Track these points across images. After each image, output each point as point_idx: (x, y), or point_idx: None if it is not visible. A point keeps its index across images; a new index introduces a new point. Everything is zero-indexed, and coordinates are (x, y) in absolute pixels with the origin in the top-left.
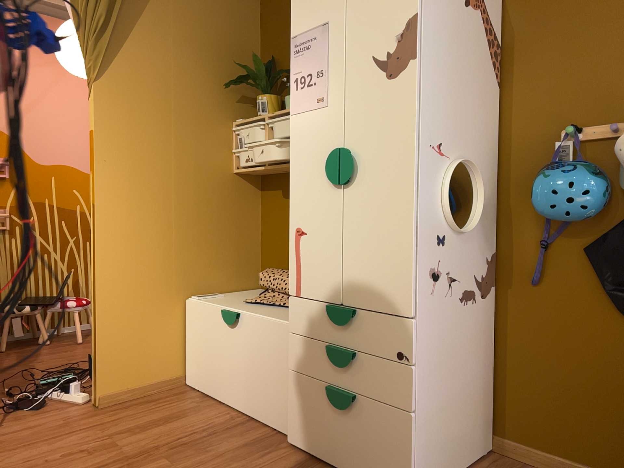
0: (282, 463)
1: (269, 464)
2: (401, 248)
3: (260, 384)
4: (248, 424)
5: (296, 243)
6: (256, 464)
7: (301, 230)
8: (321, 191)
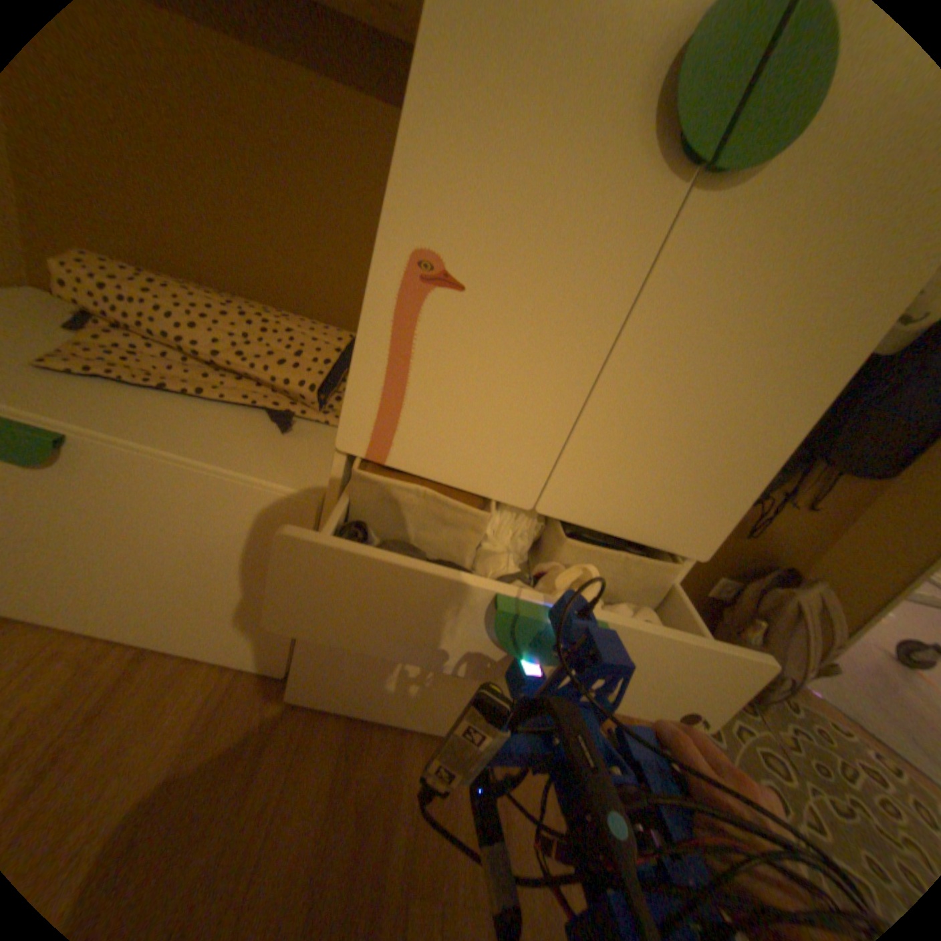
0: (309, 769)
1: (284, 789)
2: (766, 432)
3: (180, 597)
4: (148, 672)
5: (408, 304)
6: (255, 812)
7: (447, 270)
8: (590, 149)
